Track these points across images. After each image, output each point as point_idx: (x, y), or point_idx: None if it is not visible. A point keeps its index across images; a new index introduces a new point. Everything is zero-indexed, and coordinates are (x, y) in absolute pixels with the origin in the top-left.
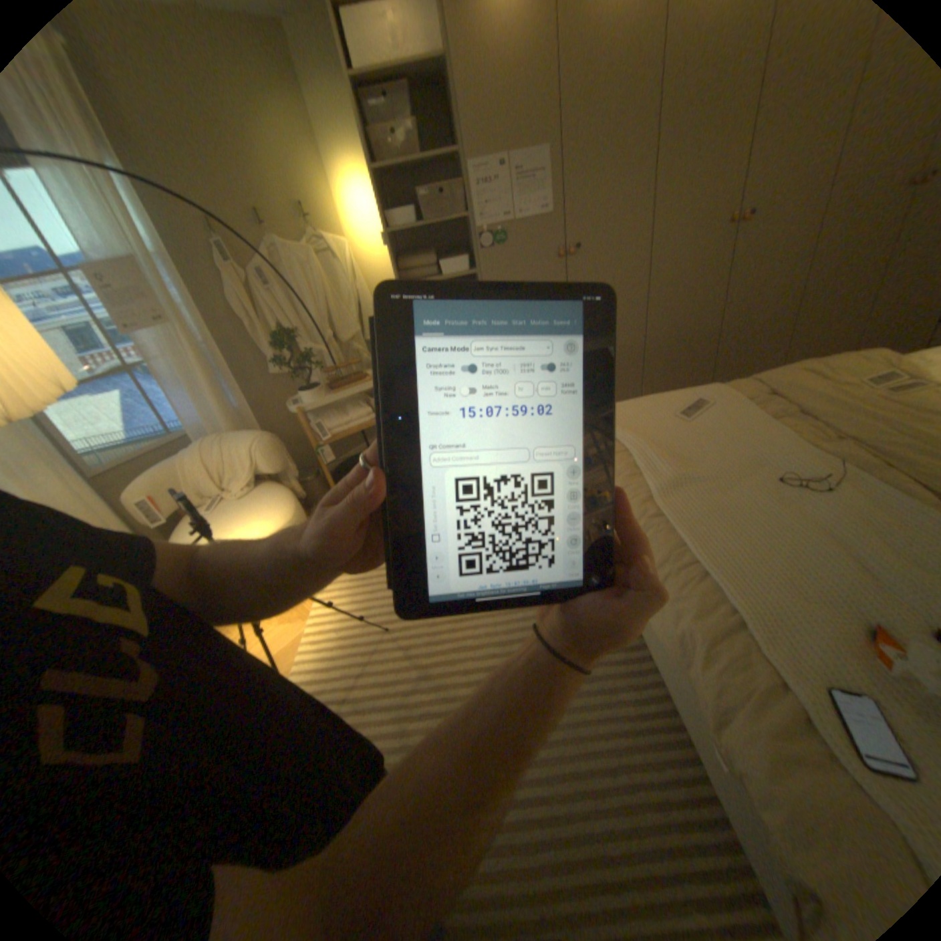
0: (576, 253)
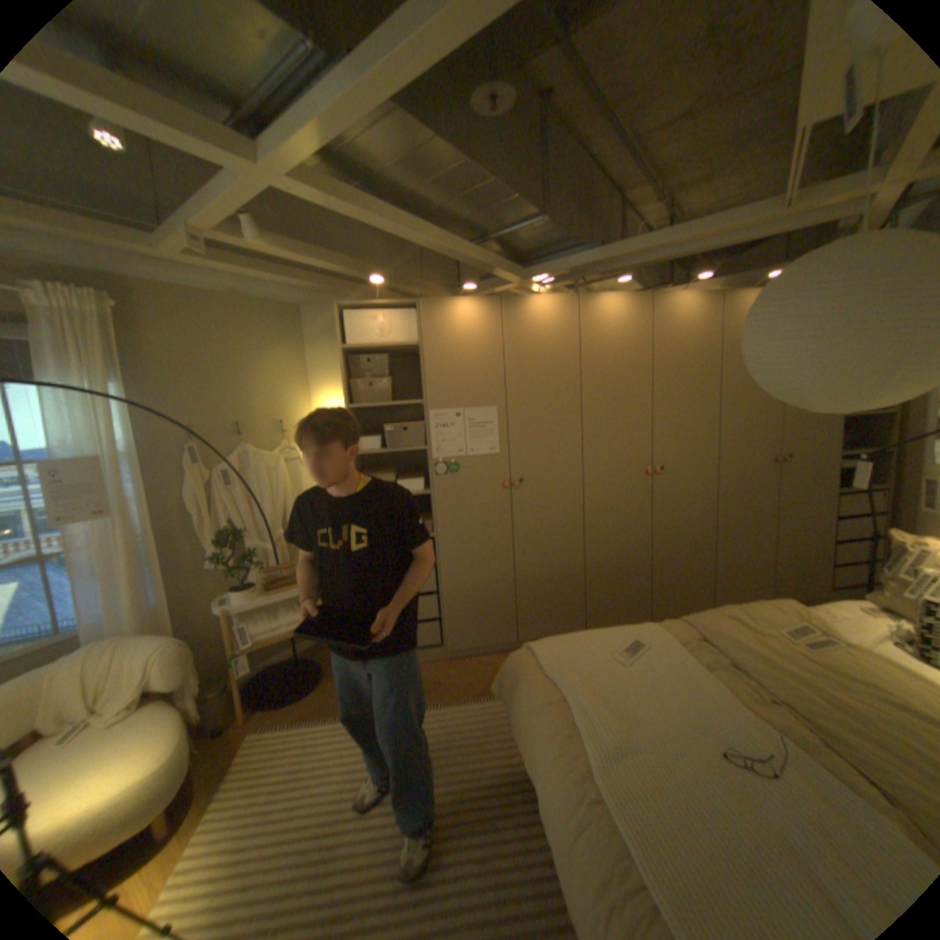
0: (519, 486)
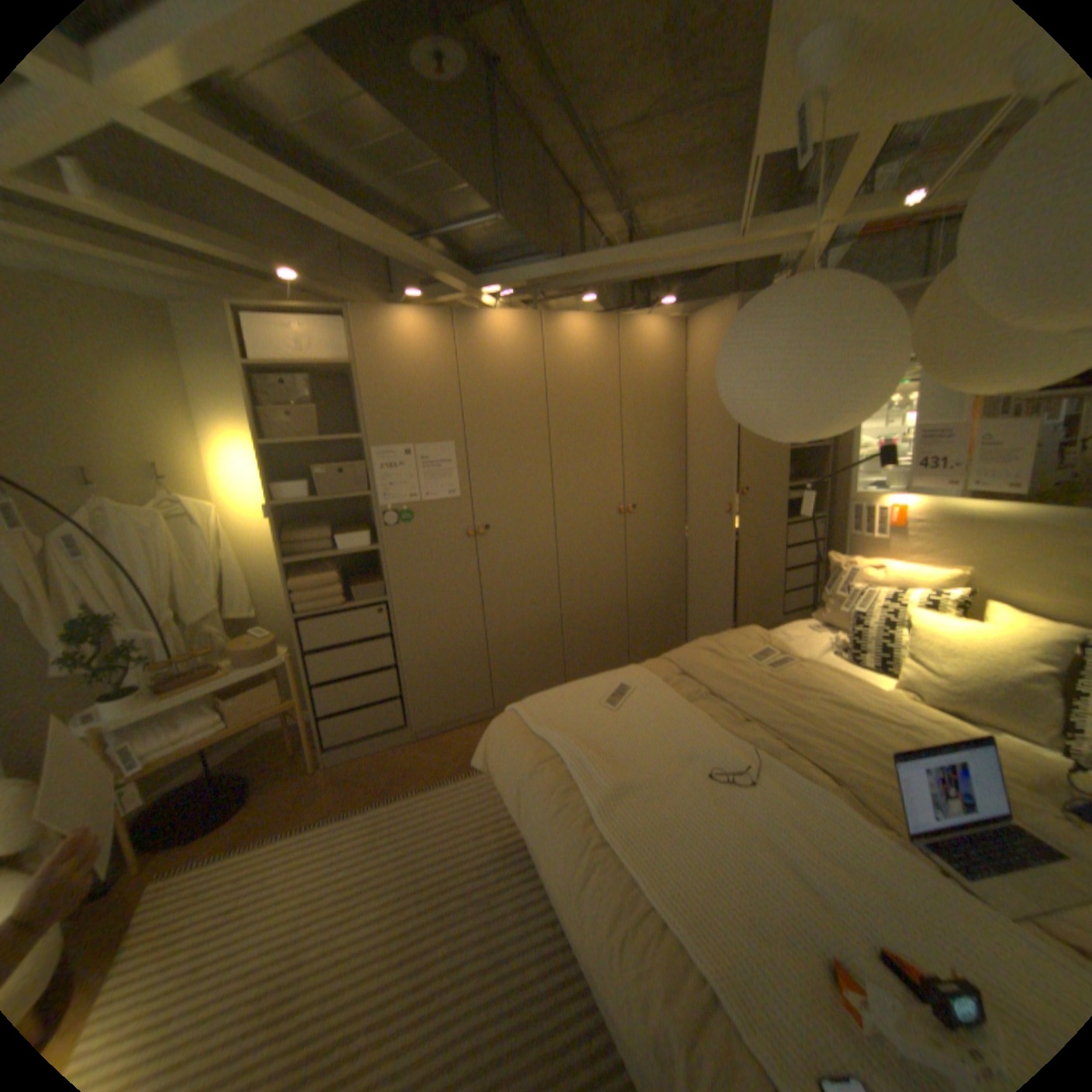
0: (486, 533)
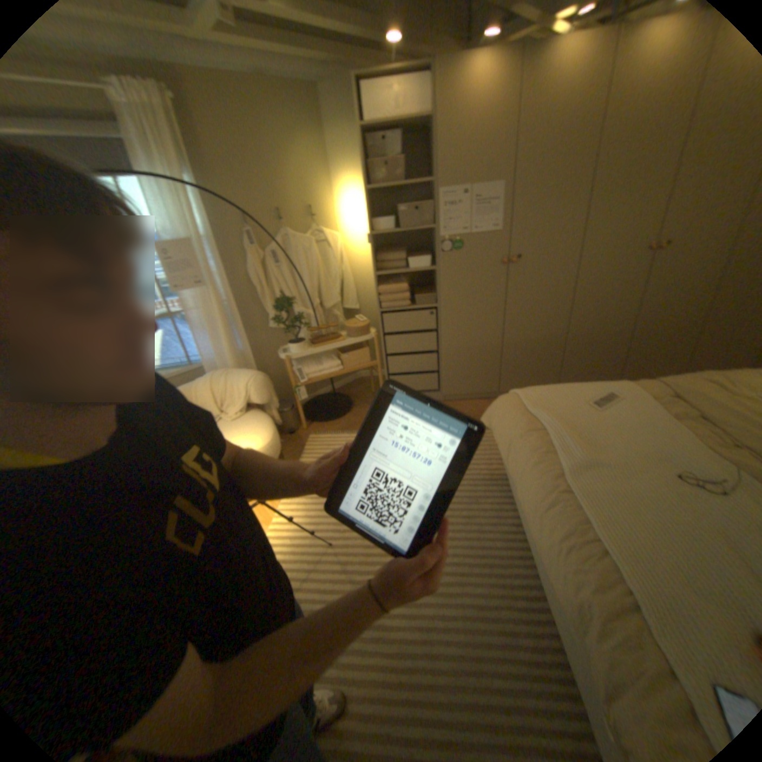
0: (517, 262)
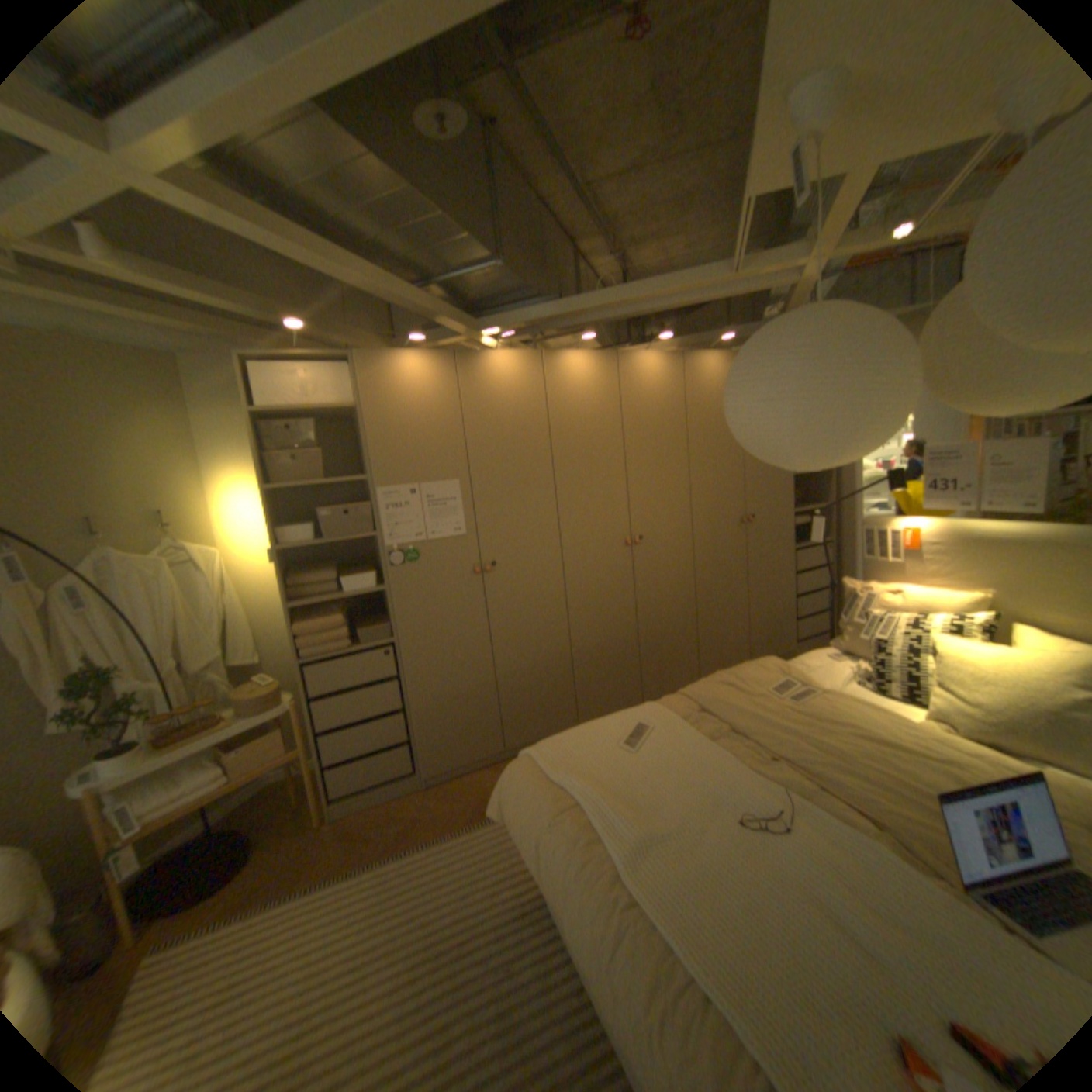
0: (493, 570)
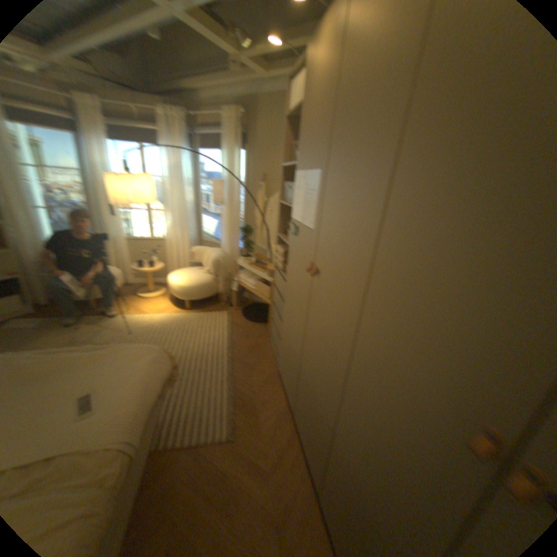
0: (316, 277)
